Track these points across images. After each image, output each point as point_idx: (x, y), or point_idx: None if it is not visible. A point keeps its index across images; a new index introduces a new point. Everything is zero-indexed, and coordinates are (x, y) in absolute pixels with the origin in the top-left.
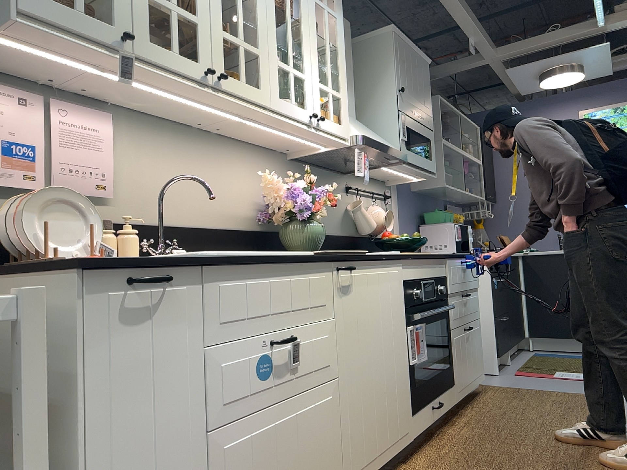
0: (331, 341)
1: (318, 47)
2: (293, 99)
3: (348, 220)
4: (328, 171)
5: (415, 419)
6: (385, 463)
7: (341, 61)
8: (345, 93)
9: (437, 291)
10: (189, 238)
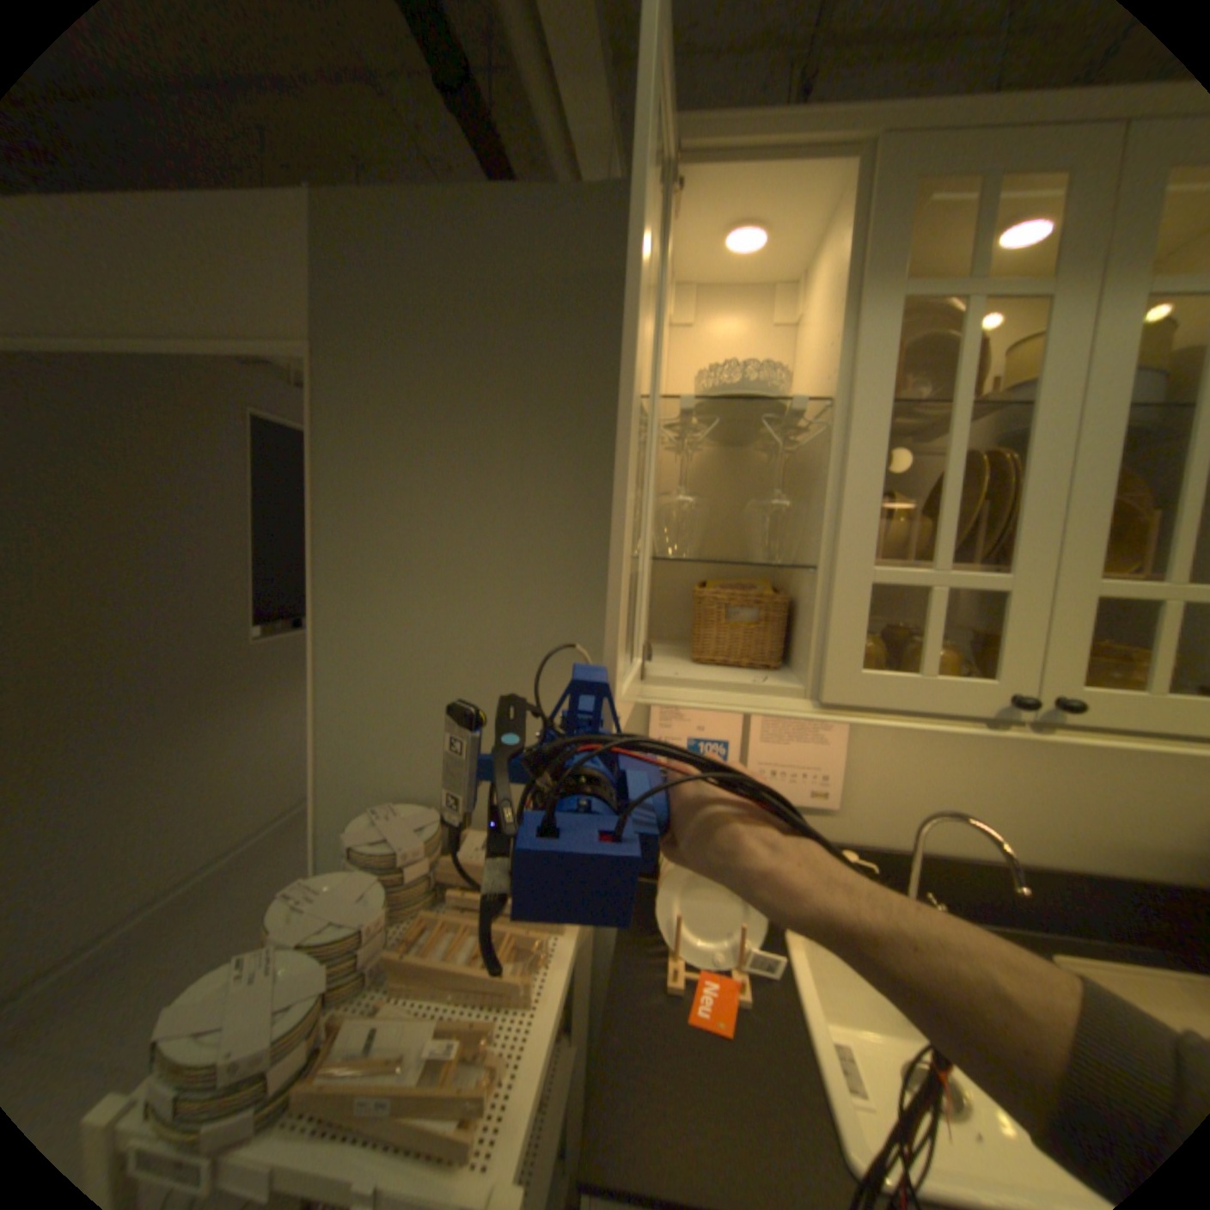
0: None
1: None
2: None
3: None
4: None
5: None
6: None
7: None
8: None
9: None
10: (992, 885)
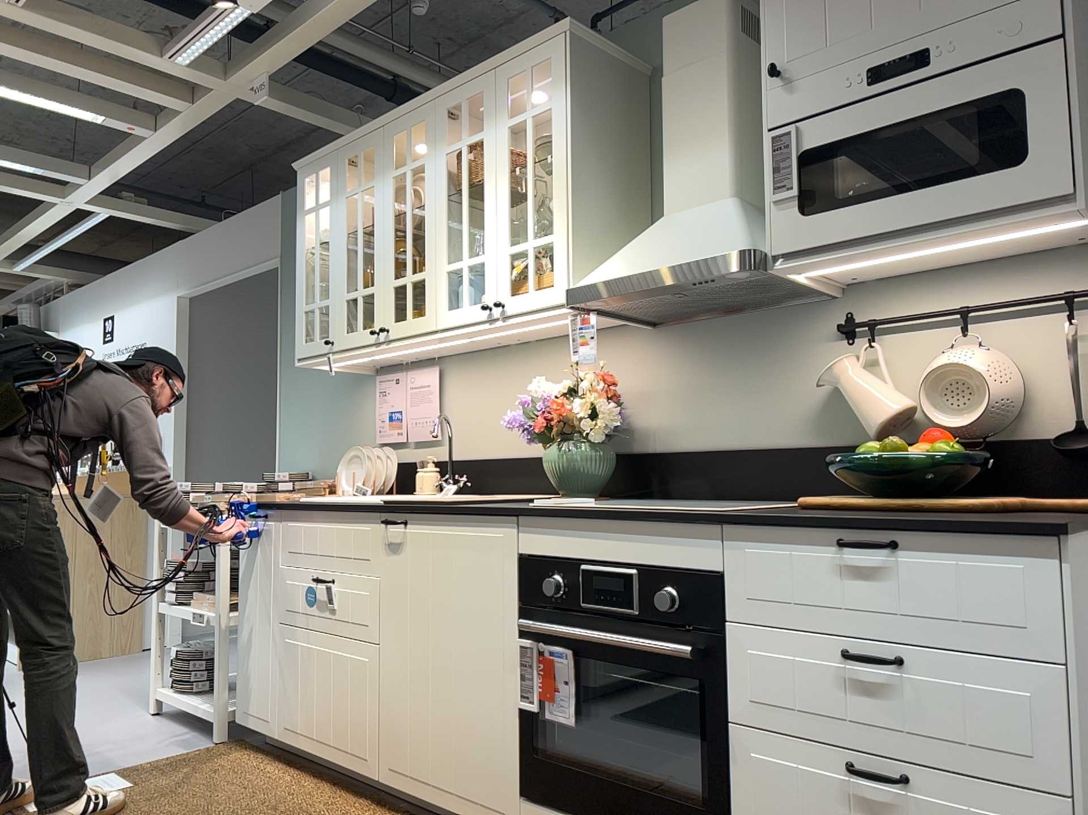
0: (371, 600)
1: (507, 194)
2: (464, 299)
3: (842, 406)
4: (765, 311)
5: (530, 812)
6: (447, 810)
7: (554, 177)
8: (561, 225)
9: (655, 599)
10: (498, 470)
